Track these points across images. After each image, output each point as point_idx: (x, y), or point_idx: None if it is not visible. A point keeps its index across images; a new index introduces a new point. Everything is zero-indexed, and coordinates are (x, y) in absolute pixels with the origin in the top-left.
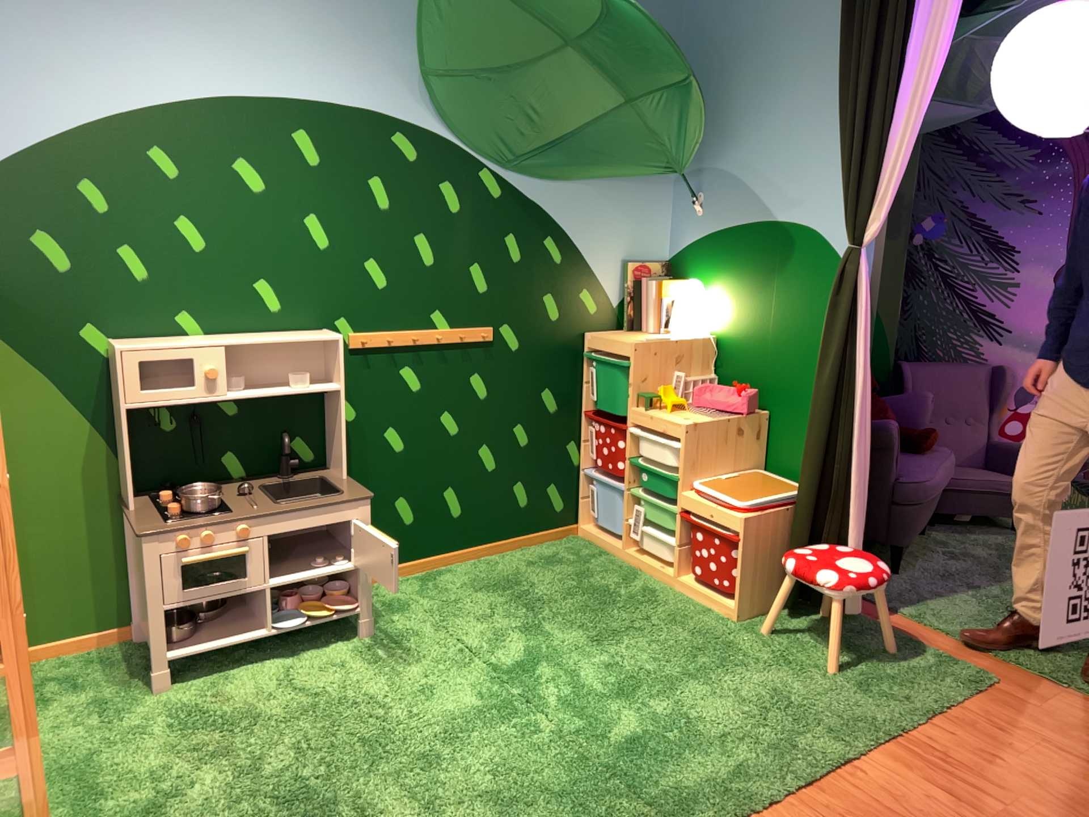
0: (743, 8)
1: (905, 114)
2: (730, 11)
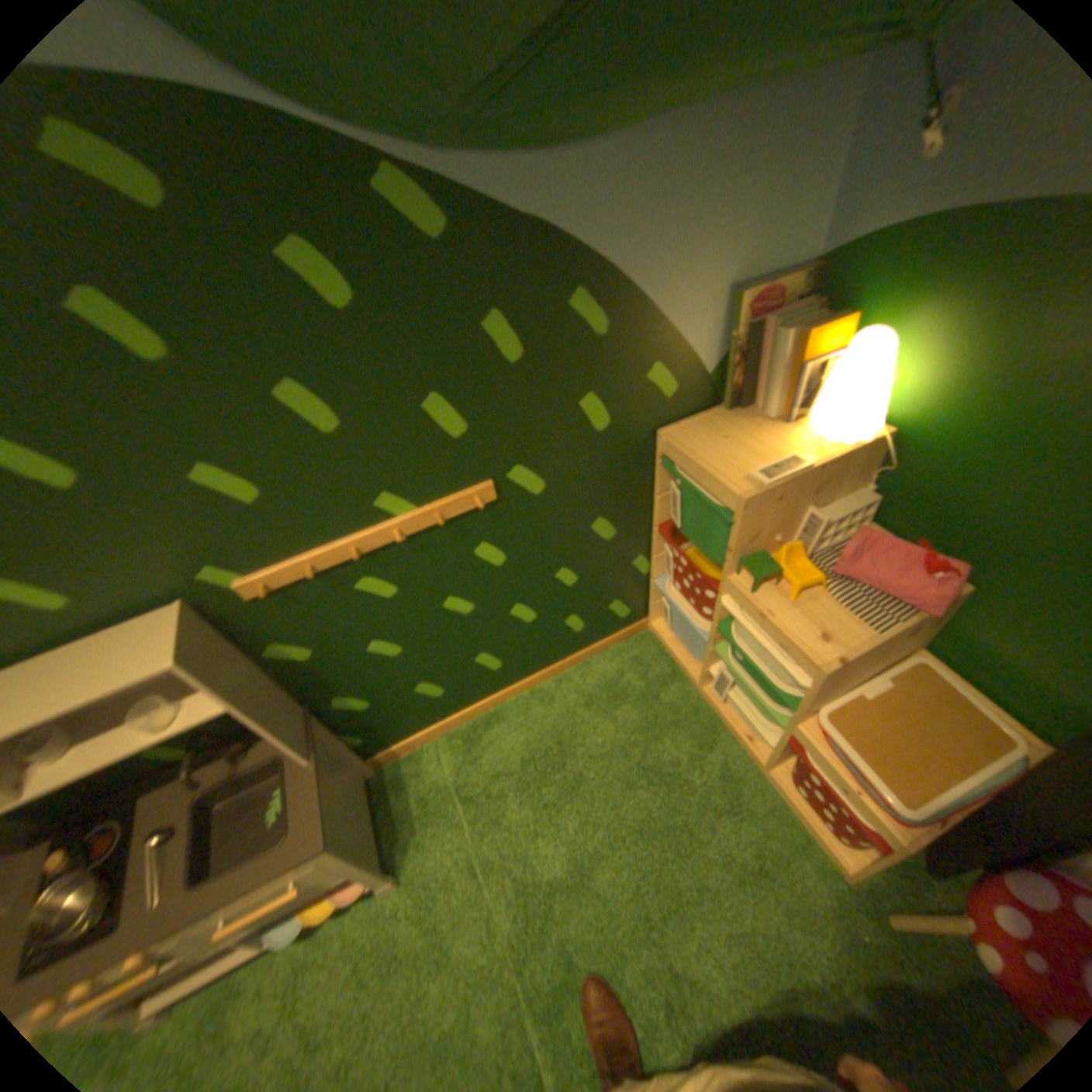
0: None
1: None
2: None
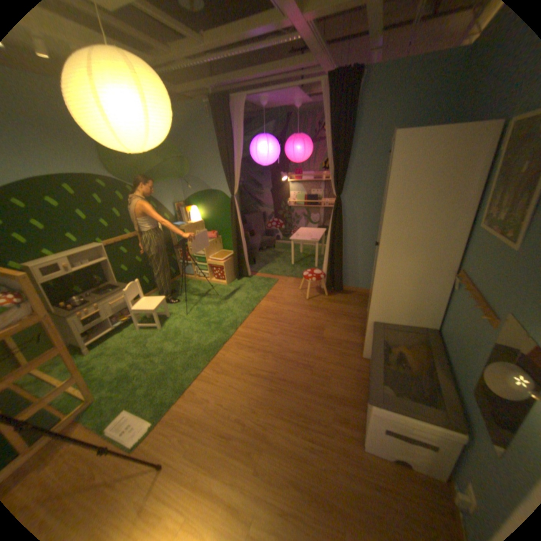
0: (188, 132)
1: (237, 164)
2: (184, 133)
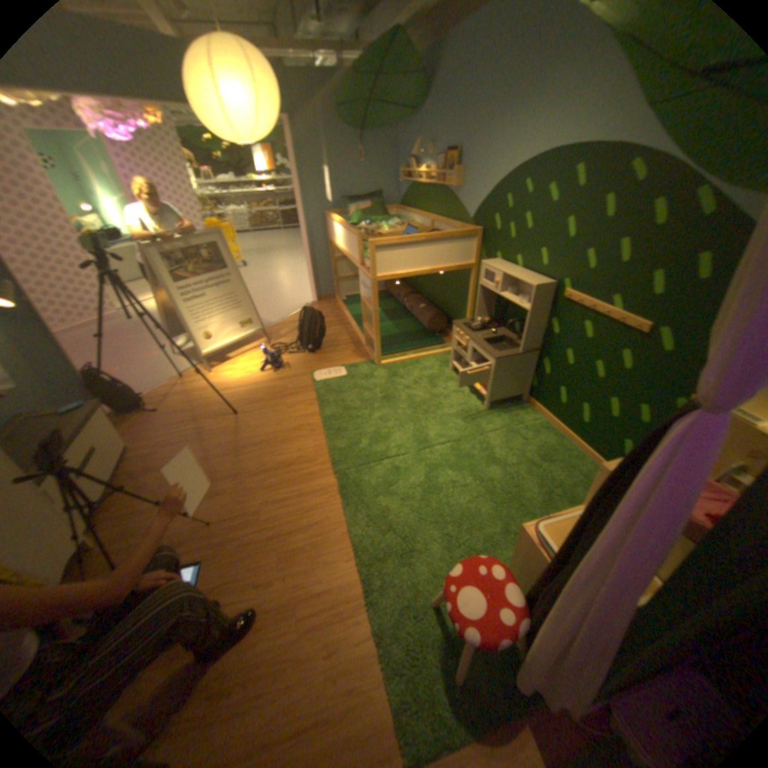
0: None
1: None
2: None
